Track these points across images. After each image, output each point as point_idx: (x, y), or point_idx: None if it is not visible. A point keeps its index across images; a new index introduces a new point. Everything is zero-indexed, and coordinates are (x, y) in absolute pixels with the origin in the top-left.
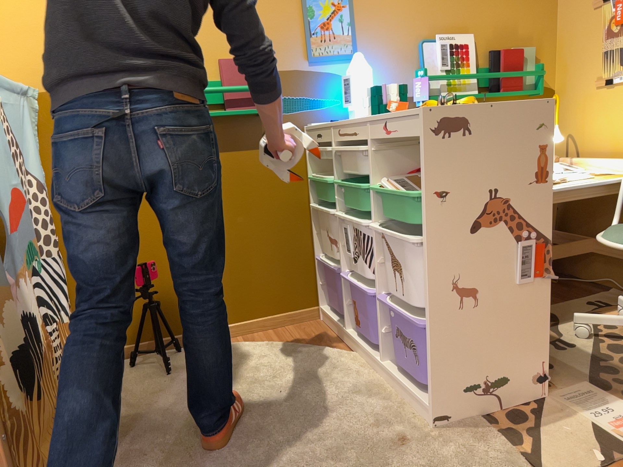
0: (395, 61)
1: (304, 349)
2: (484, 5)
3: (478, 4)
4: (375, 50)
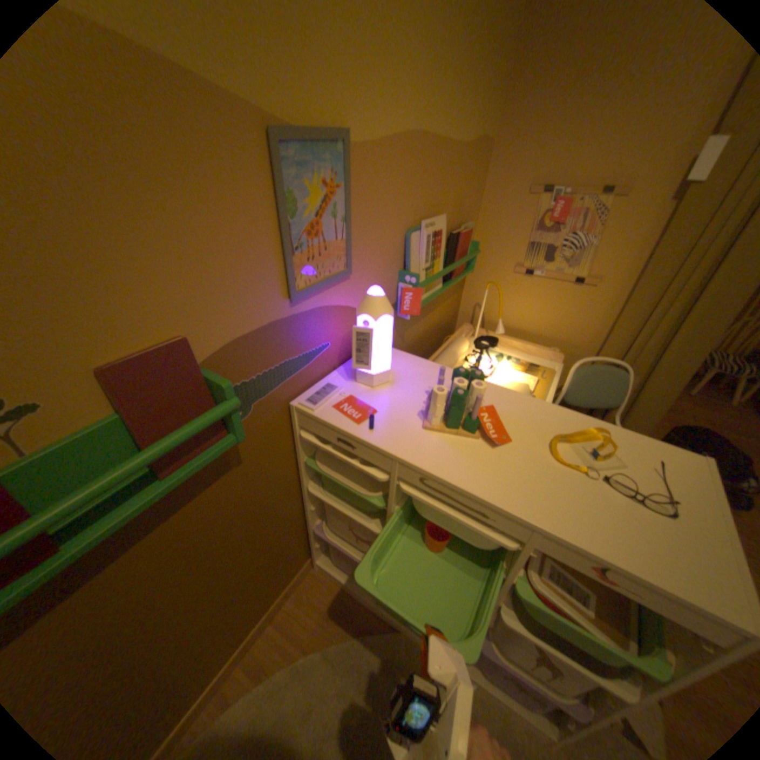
0: (385, 263)
1: (344, 657)
2: (456, 171)
3: (452, 171)
4: (369, 253)
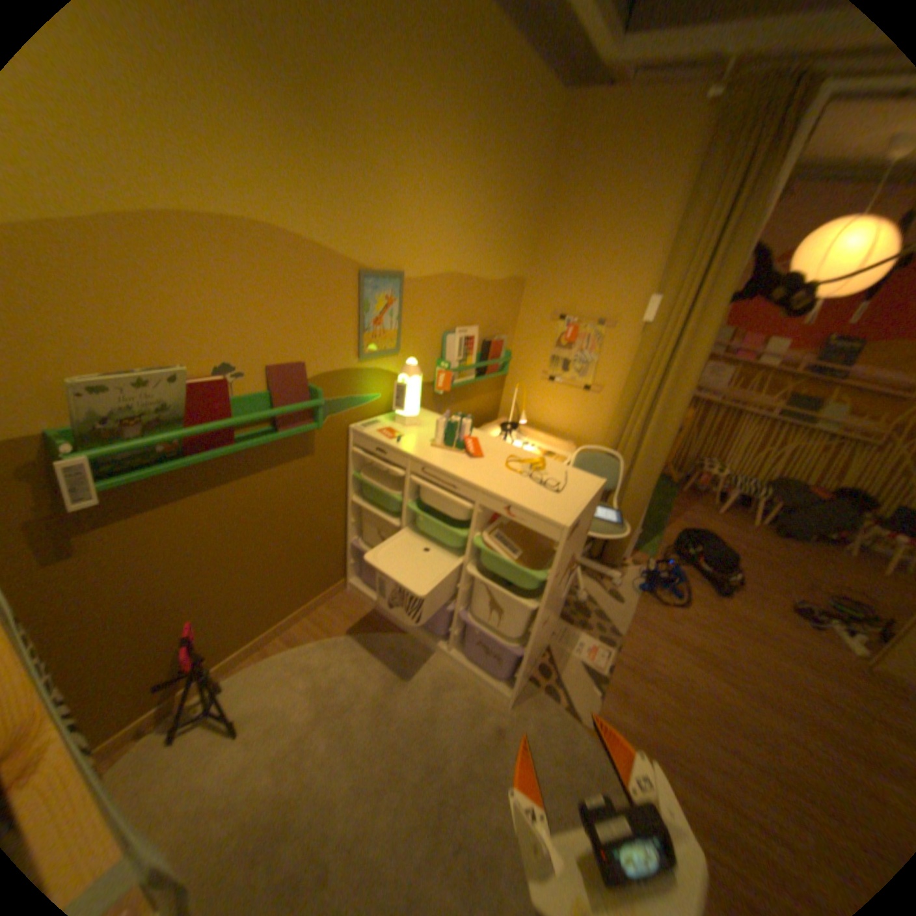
0: (425, 352)
1: (360, 642)
2: (486, 300)
3: (483, 300)
4: (412, 343)
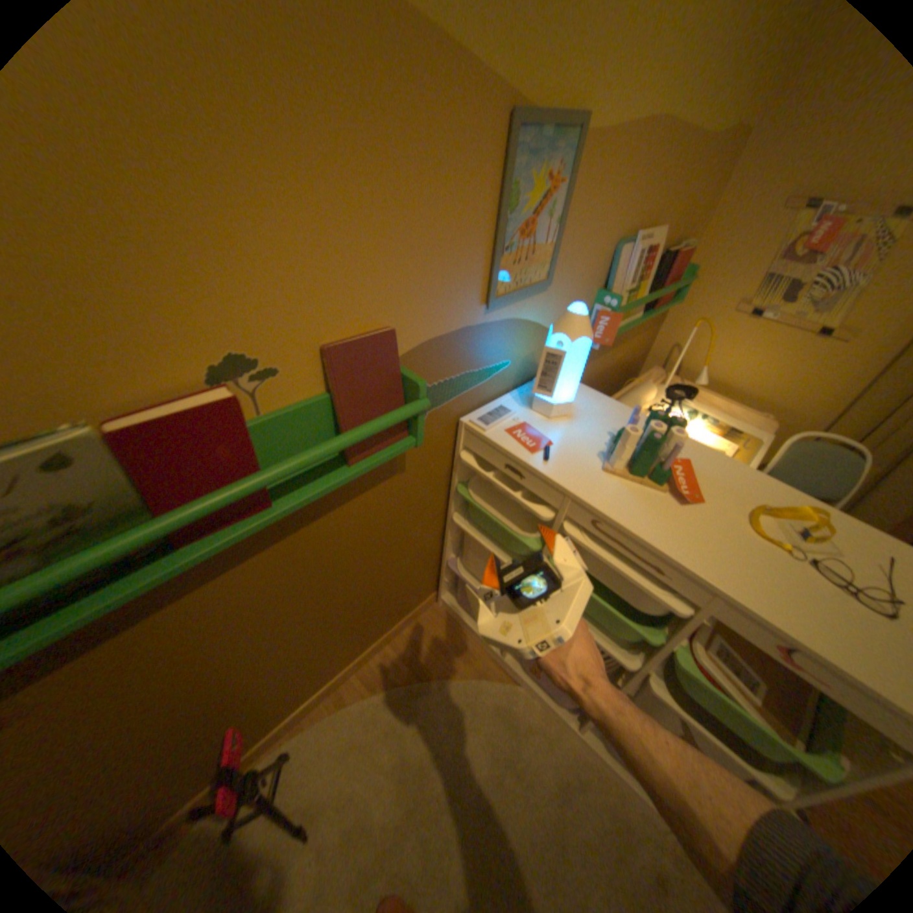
0: (586, 277)
1: (460, 693)
2: (693, 170)
3: (689, 170)
4: (573, 263)
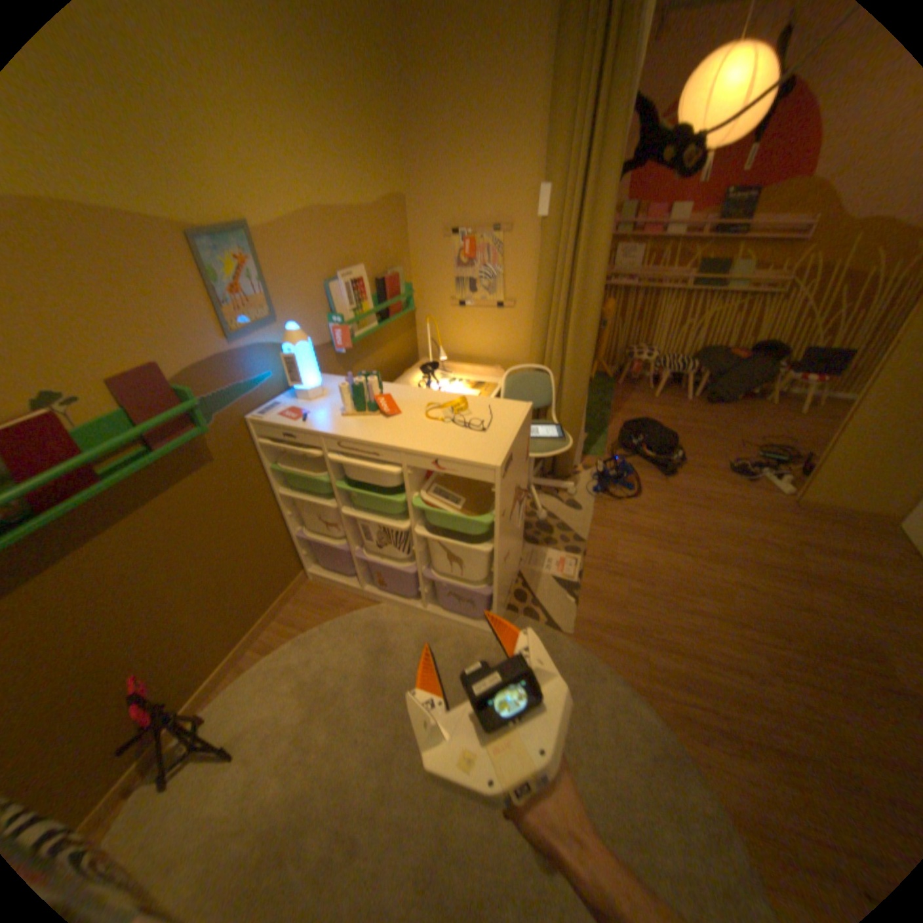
0: (308, 309)
1: (336, 625)
2: (363, 228)
3: (359, 229)
4: (289, 302)
